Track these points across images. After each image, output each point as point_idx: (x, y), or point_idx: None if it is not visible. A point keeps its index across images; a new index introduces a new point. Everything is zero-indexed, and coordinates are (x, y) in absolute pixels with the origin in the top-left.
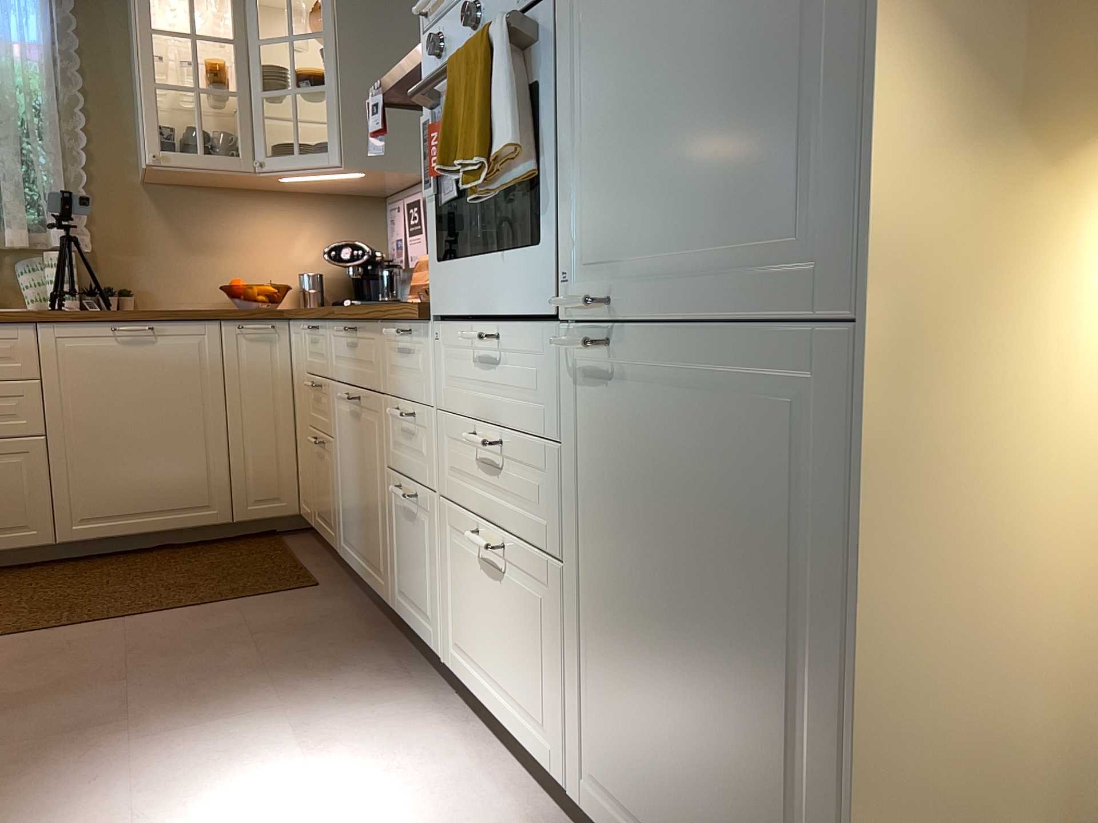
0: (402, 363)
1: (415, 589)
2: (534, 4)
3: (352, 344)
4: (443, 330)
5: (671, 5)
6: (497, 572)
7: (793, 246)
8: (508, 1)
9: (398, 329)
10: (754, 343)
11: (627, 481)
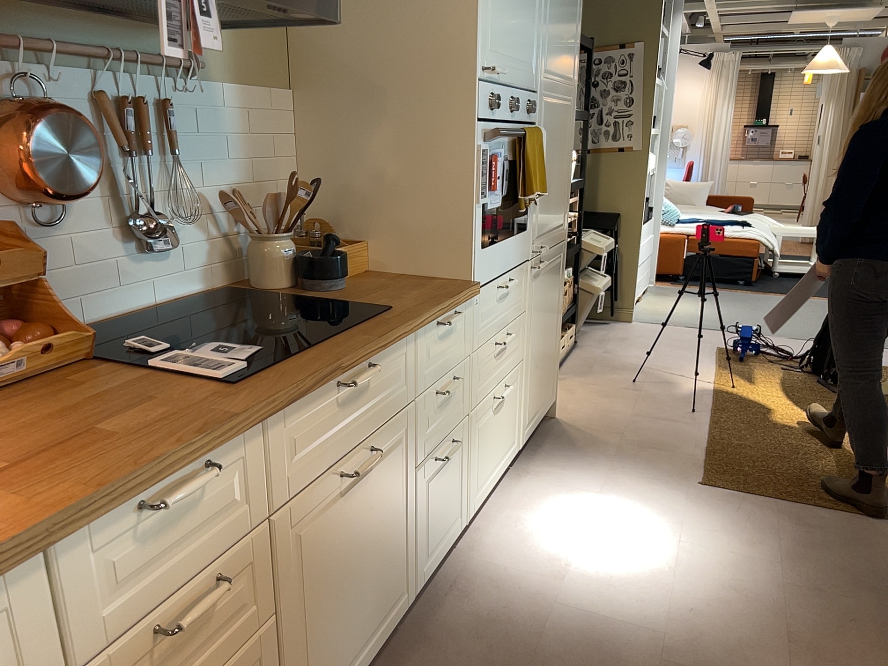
0: (442, 347)
1: (444, 521)
2: (530, 123)
3: (350, 397)
4: (479, 295)
5: (555, 155)
6: (500, 404)
7: (562, 224)
8: (523, 112)
9: (439, 320)
10: (557, 248)
11: (539, 305)
